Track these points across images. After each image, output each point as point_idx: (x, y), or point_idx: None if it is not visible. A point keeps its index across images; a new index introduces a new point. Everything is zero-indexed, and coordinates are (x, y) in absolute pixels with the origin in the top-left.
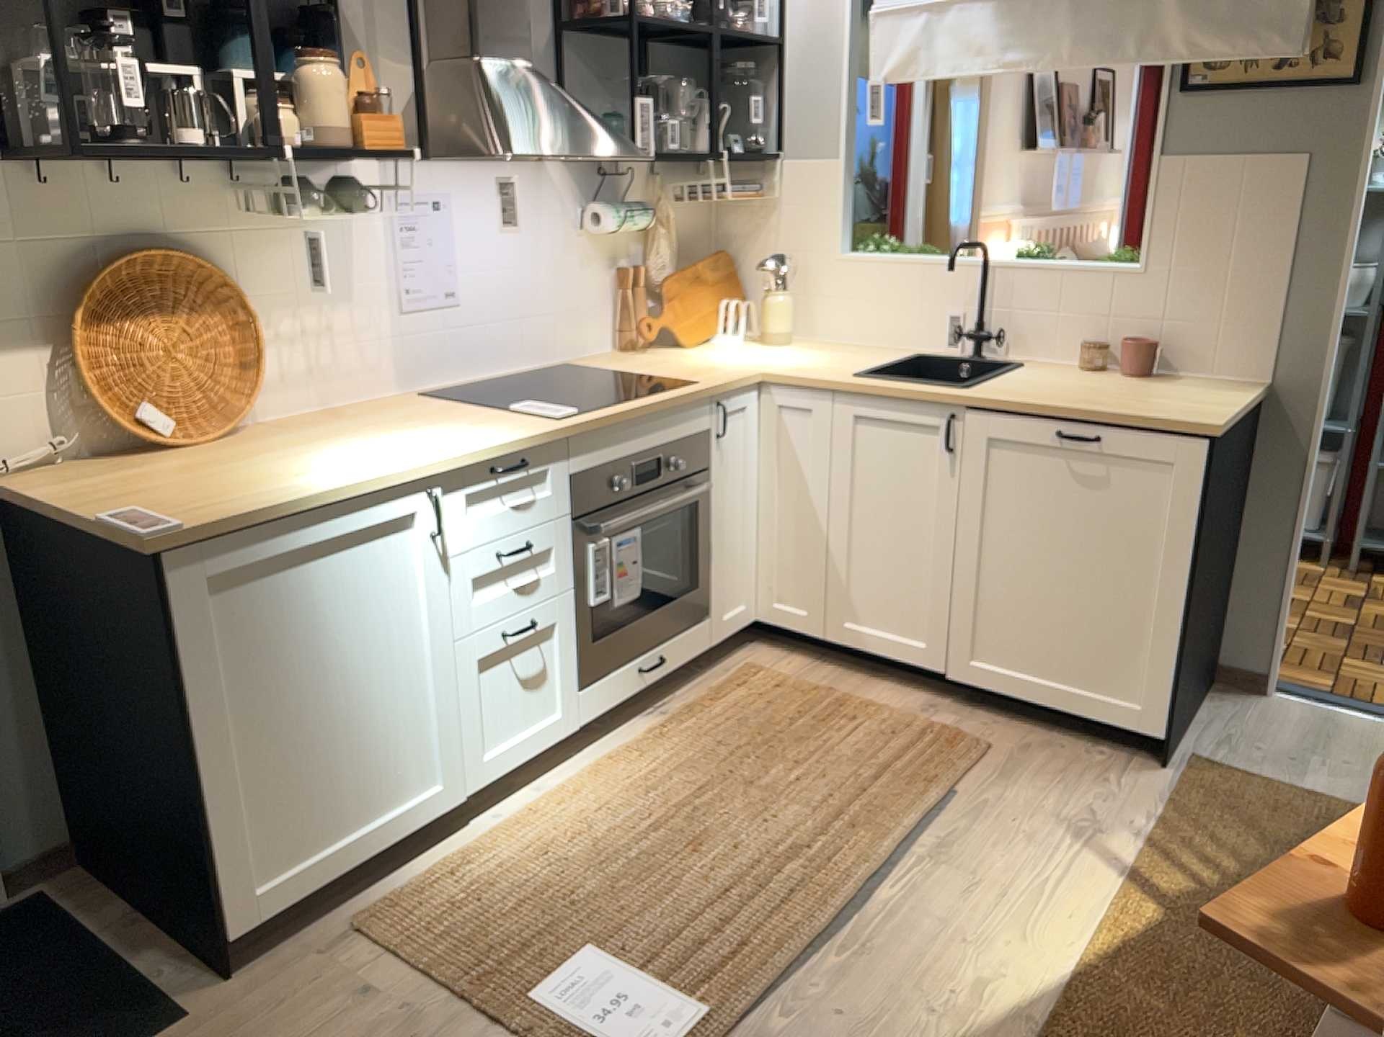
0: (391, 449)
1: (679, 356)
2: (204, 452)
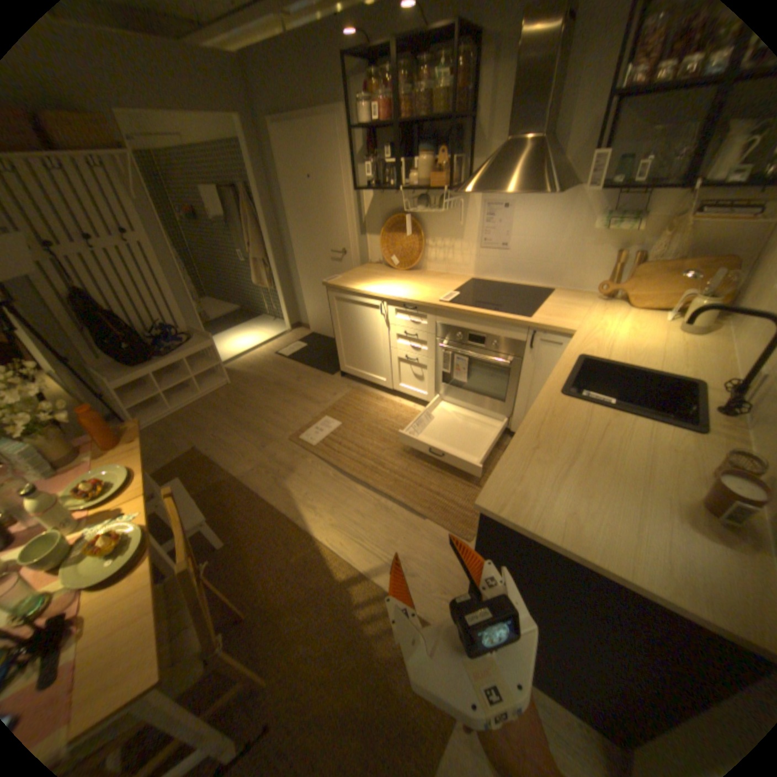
0: (396, 287)
1: (605, 309)
2: (393, 272)
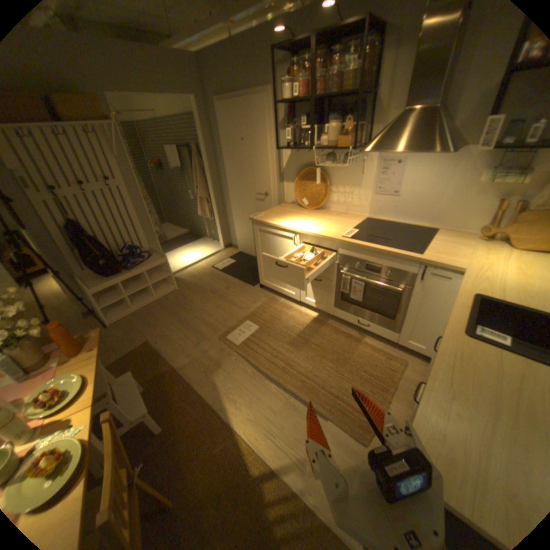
0: (307, 223)
1: (489, 248)
2: (304, 210)
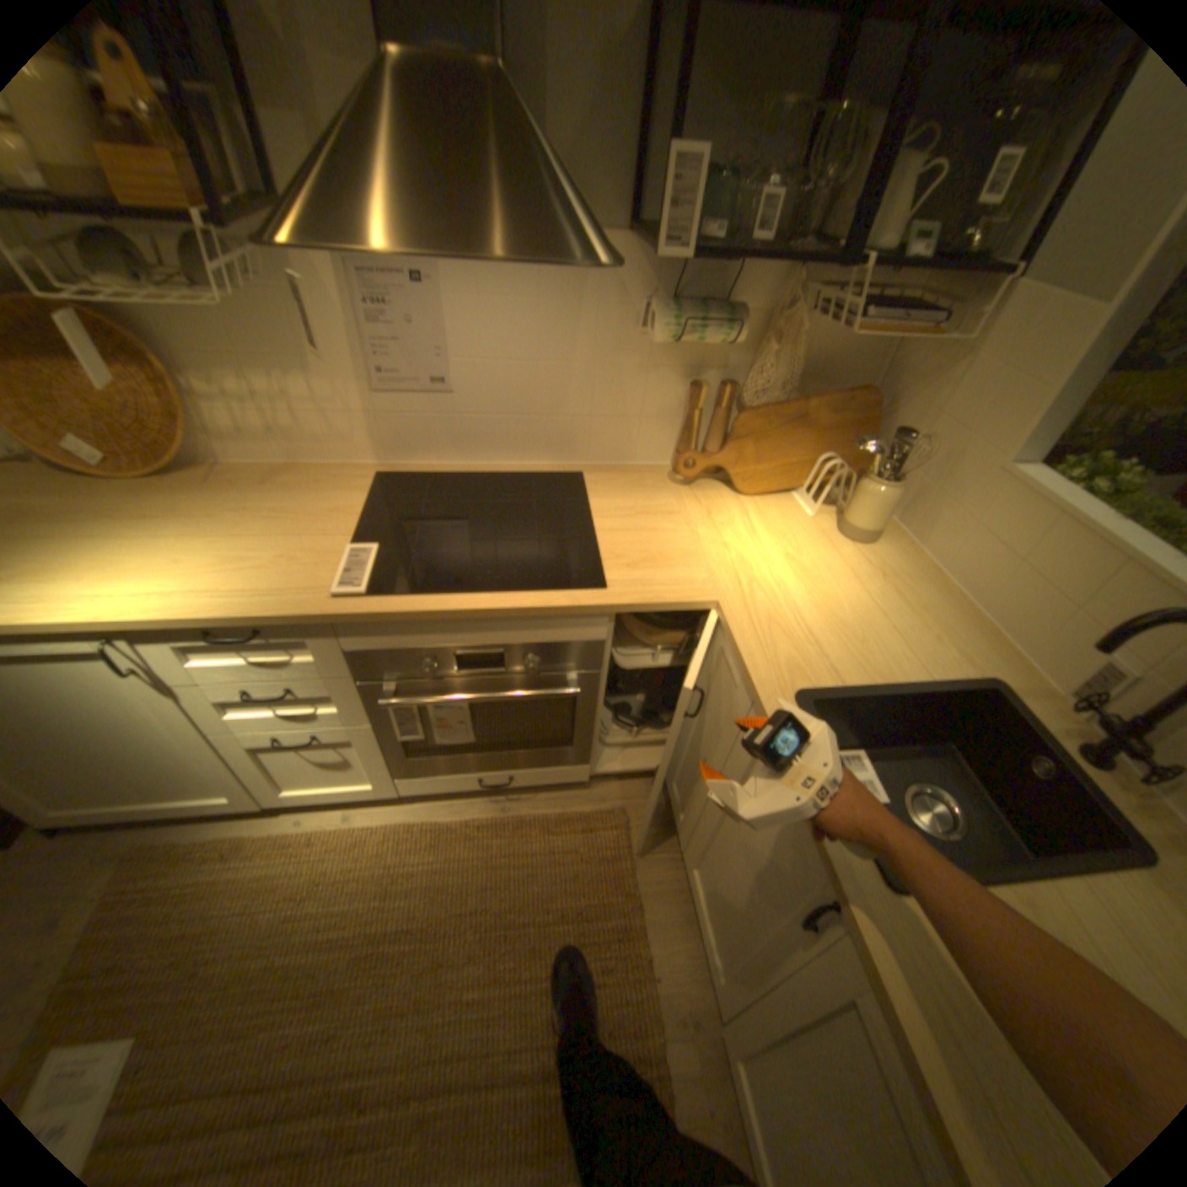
0: (144, 569)
1: (705, 509)
2: (99, 491)
